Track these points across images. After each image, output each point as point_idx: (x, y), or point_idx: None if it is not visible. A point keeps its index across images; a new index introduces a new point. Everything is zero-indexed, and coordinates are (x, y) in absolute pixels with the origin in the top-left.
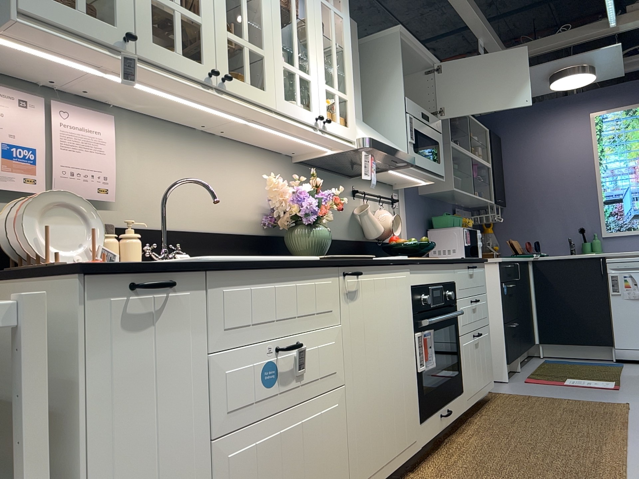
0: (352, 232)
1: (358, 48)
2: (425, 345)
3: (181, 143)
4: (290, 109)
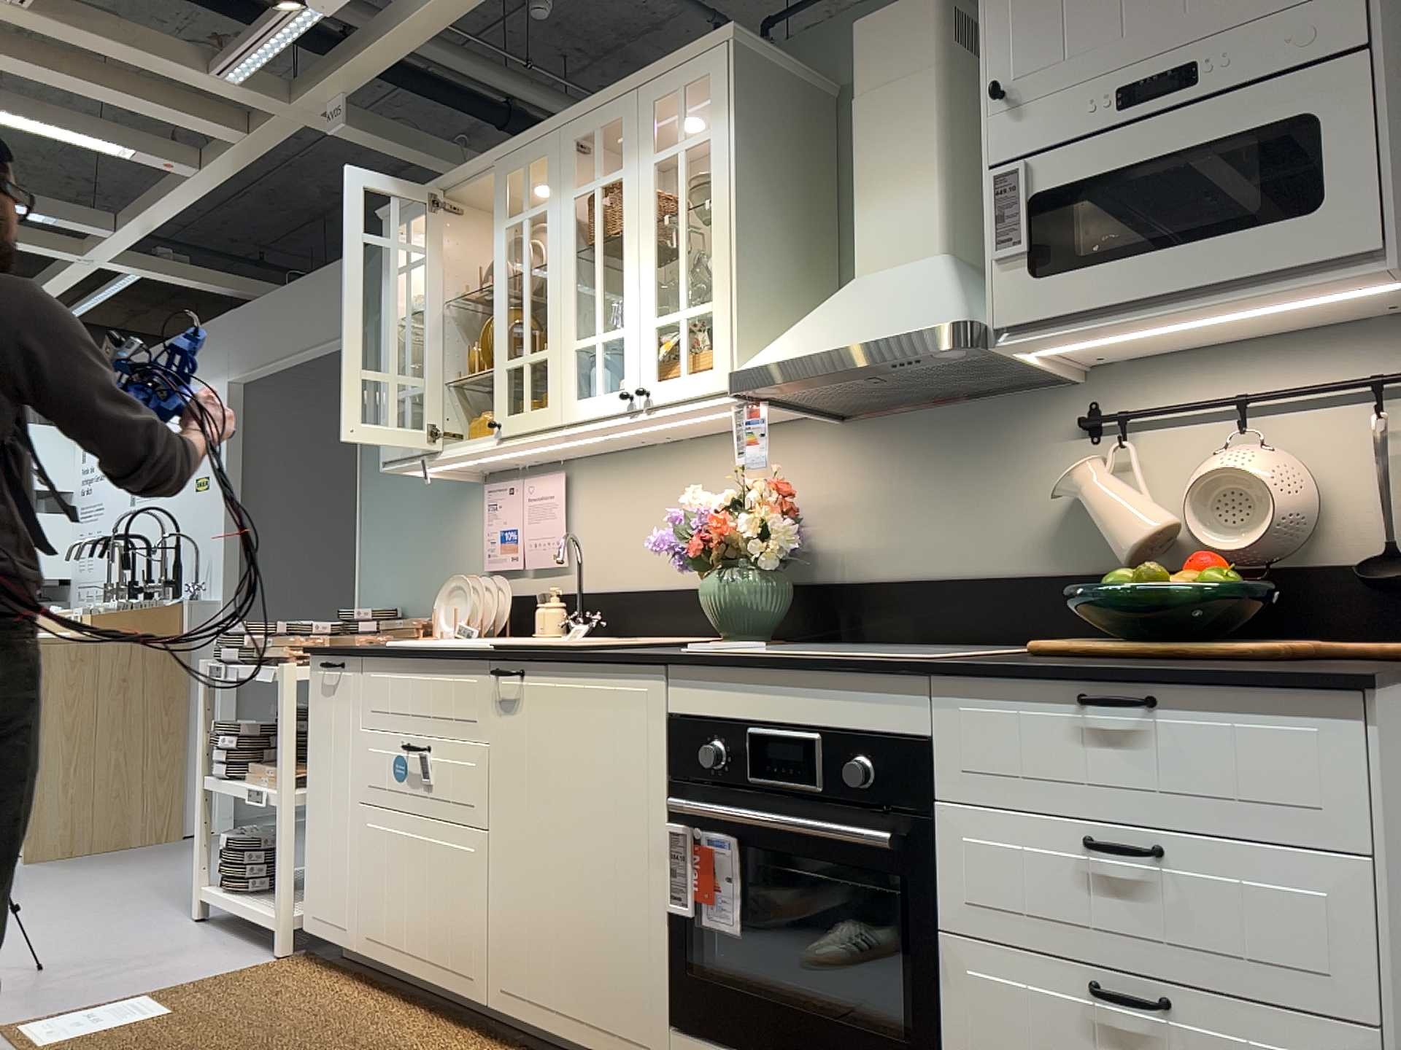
0: (1069, 548)
1: (940, 49)
2: (704, 864)
3: (636, 471)
4: (580, 409)
